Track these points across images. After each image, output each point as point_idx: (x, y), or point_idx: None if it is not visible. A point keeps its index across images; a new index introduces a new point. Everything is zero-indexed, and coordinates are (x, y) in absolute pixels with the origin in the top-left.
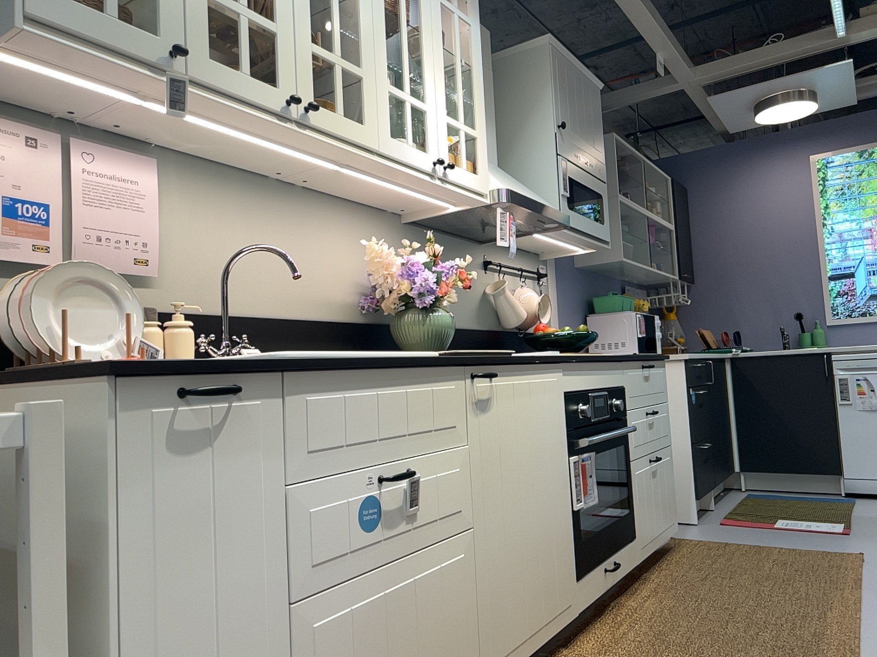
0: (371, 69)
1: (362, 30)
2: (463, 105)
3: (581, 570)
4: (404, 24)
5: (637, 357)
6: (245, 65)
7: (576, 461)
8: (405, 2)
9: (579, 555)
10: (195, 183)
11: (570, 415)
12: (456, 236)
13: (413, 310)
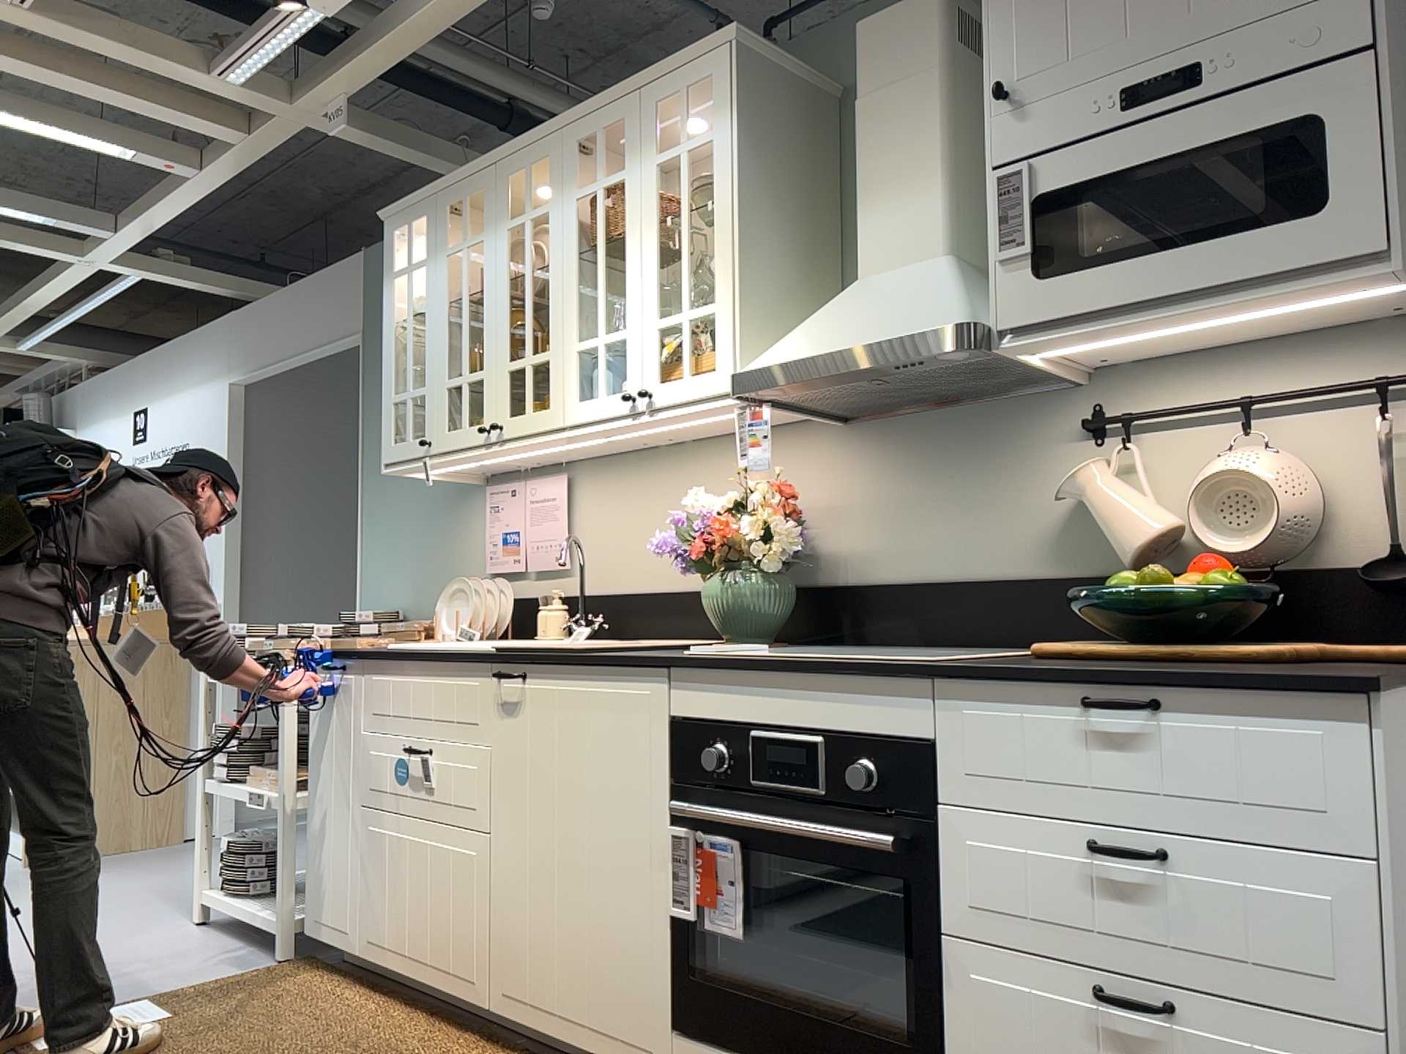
0: (556, 341)
1: (550, 307)
2: (687, 282)
3: (685, 1022)
4: (605, 248)
5: (989, 670)
6: (463, 420)
7: (681, 836)
8: (617, 212)
9: (685, 996)
10: (599, 479)
11: (682, 757)
12: (972, 401)
13: (709, 577)
